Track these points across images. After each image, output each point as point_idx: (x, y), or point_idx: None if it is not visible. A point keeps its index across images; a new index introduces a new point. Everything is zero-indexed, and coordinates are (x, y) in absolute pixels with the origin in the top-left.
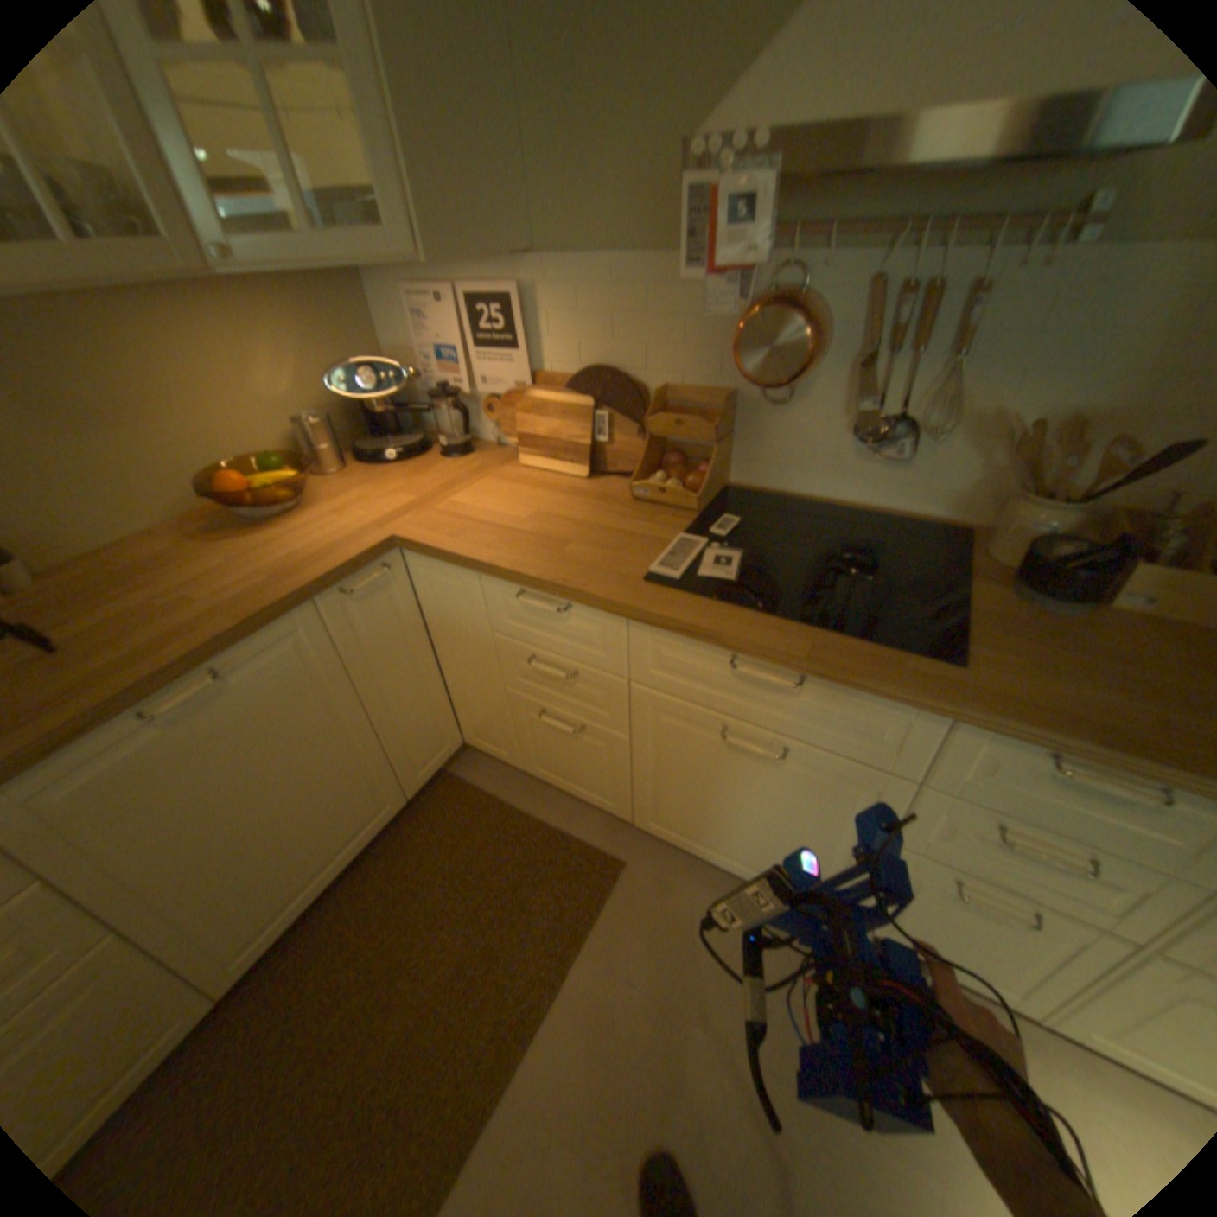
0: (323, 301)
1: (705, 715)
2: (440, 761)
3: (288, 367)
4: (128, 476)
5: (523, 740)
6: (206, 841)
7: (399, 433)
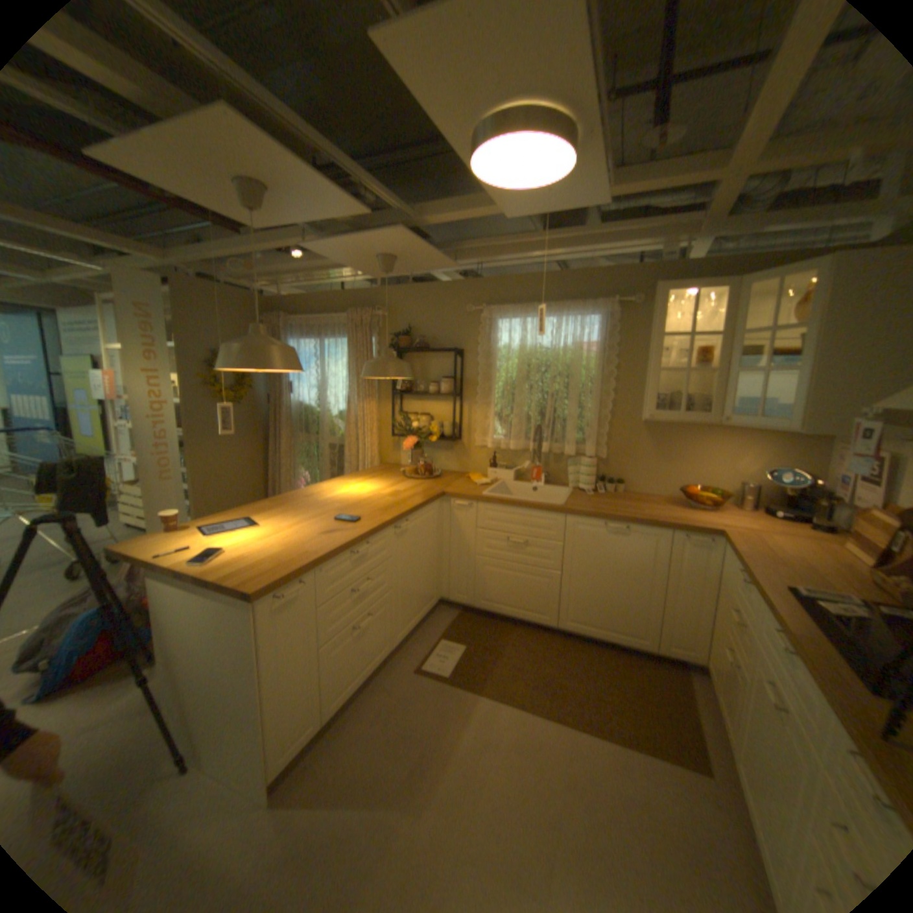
0: (802, 443)
1: (773, 676)
2: (688, 659)
3: (762, 464)
4: (669, 477)
5: (724, 673)
6: (592, 575)
7: (803, 511)
